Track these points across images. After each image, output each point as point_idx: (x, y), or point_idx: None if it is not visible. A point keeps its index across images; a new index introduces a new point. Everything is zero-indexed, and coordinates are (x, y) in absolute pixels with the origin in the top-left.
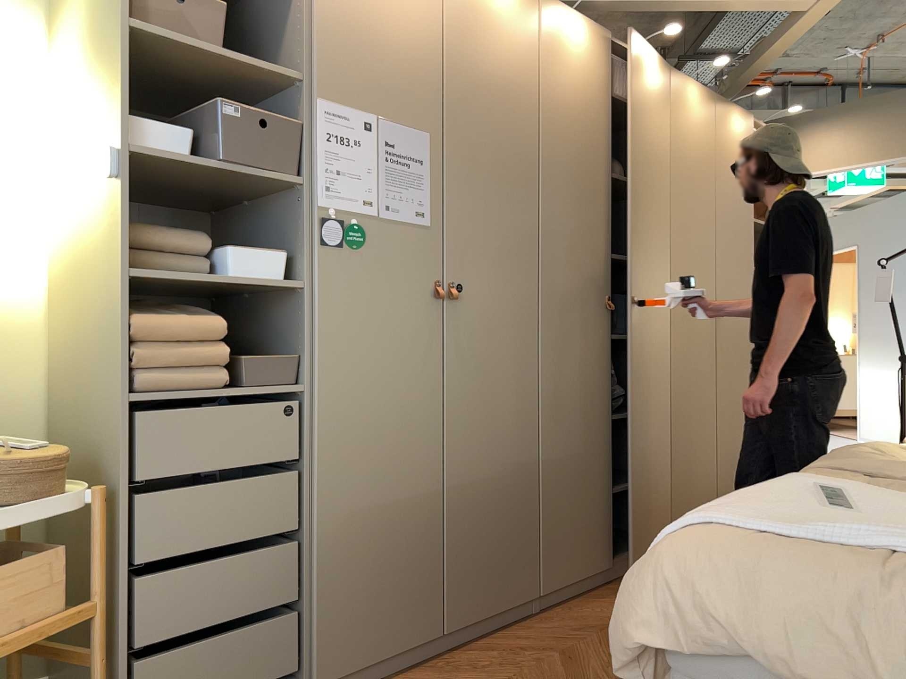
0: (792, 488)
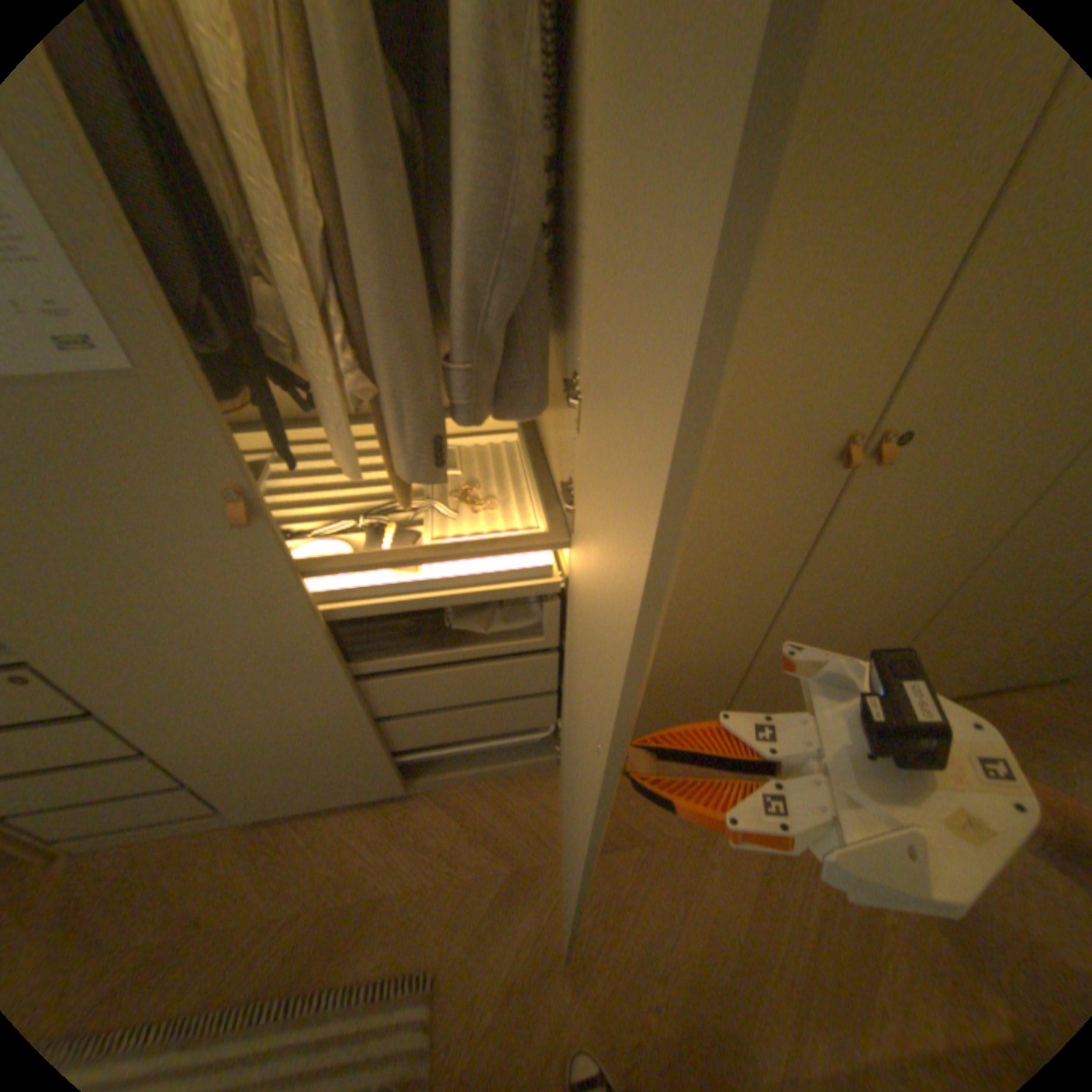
0: None
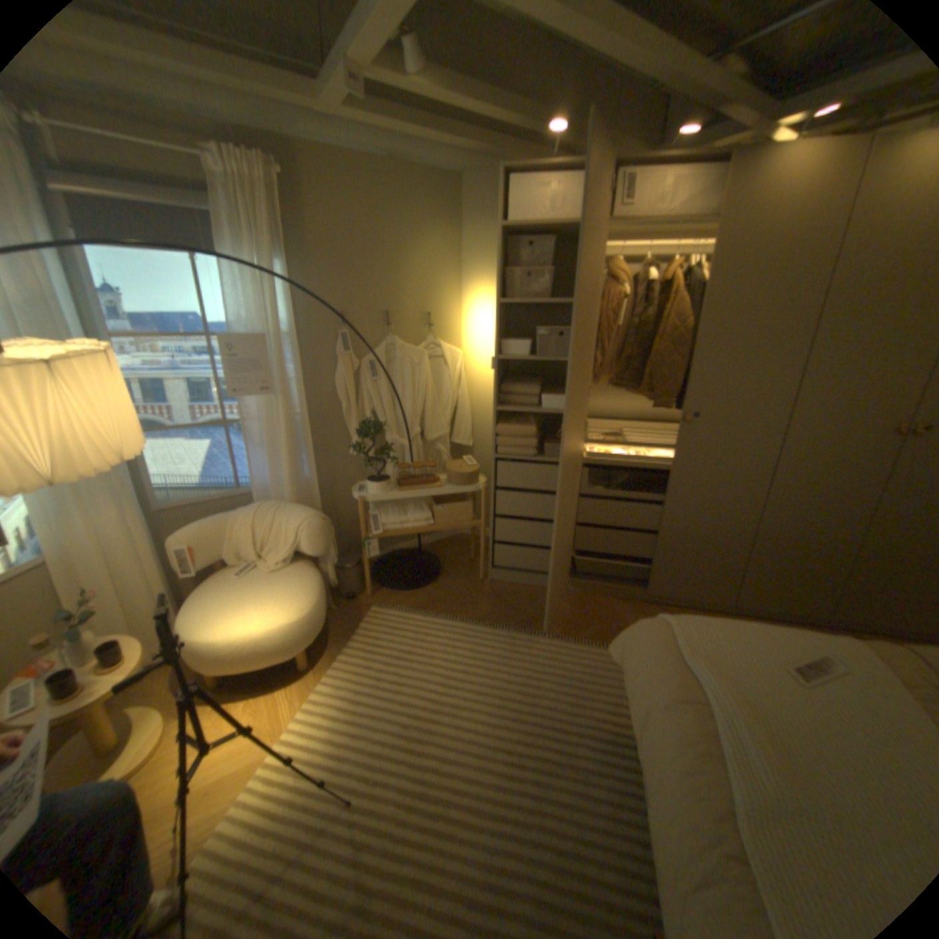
0: (804, 644)
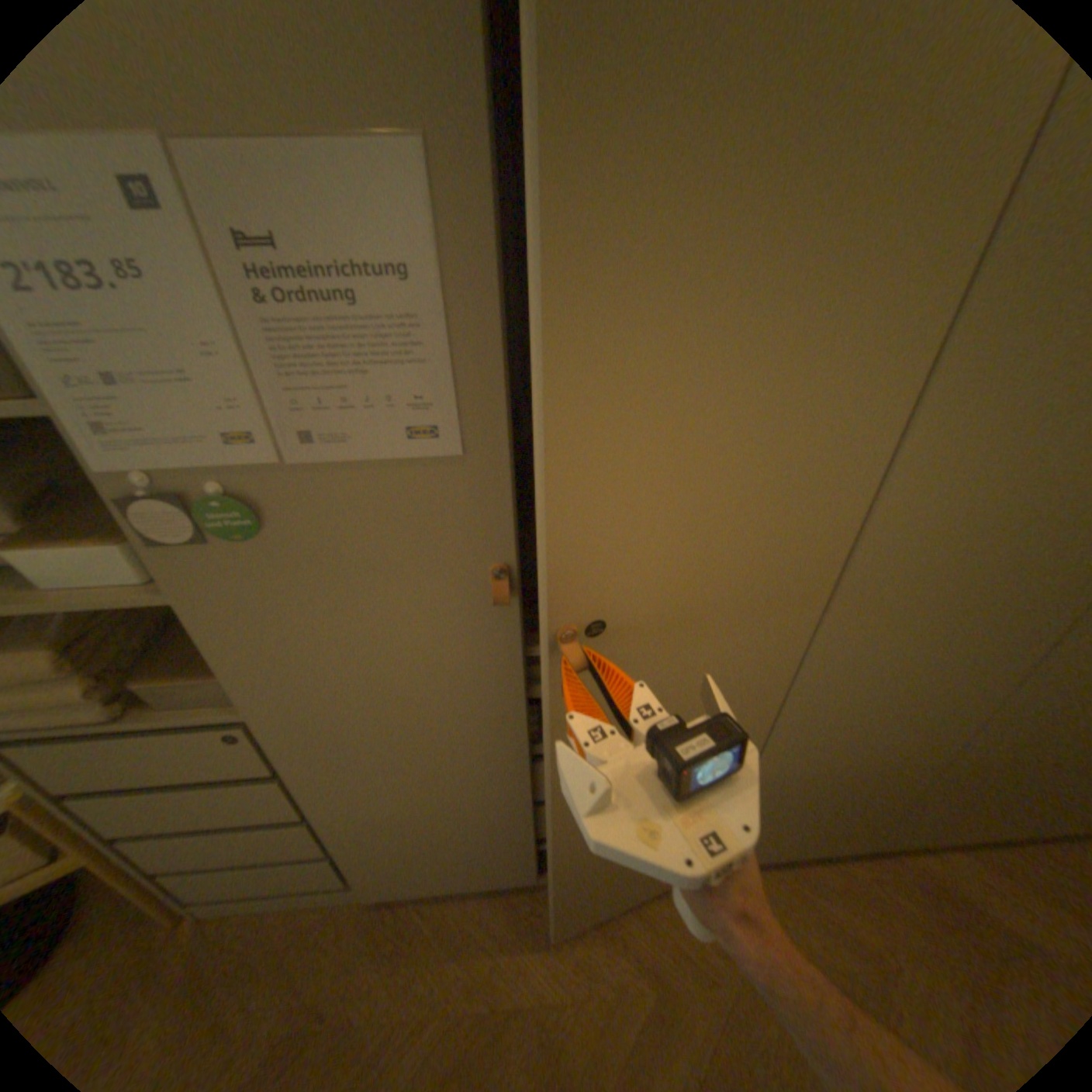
0: None
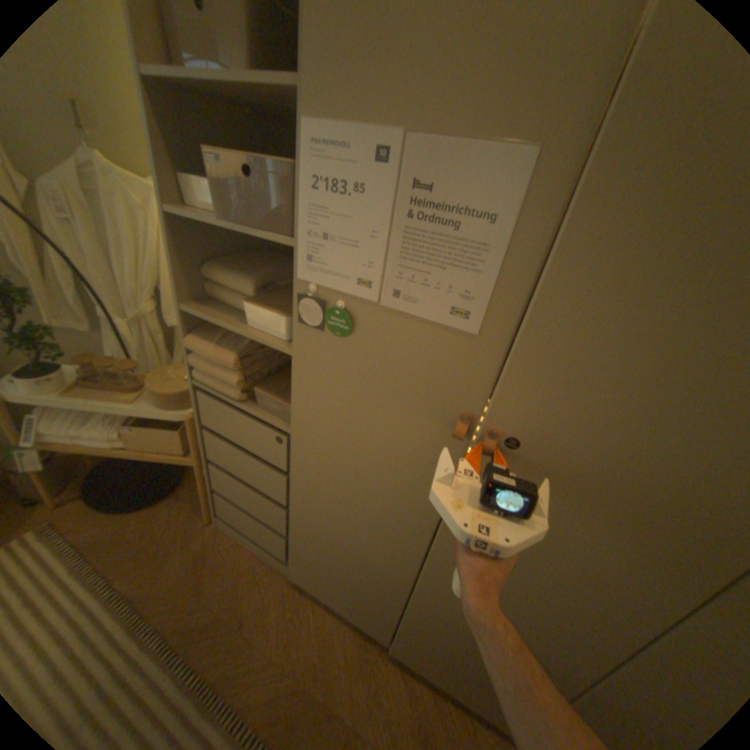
0: None
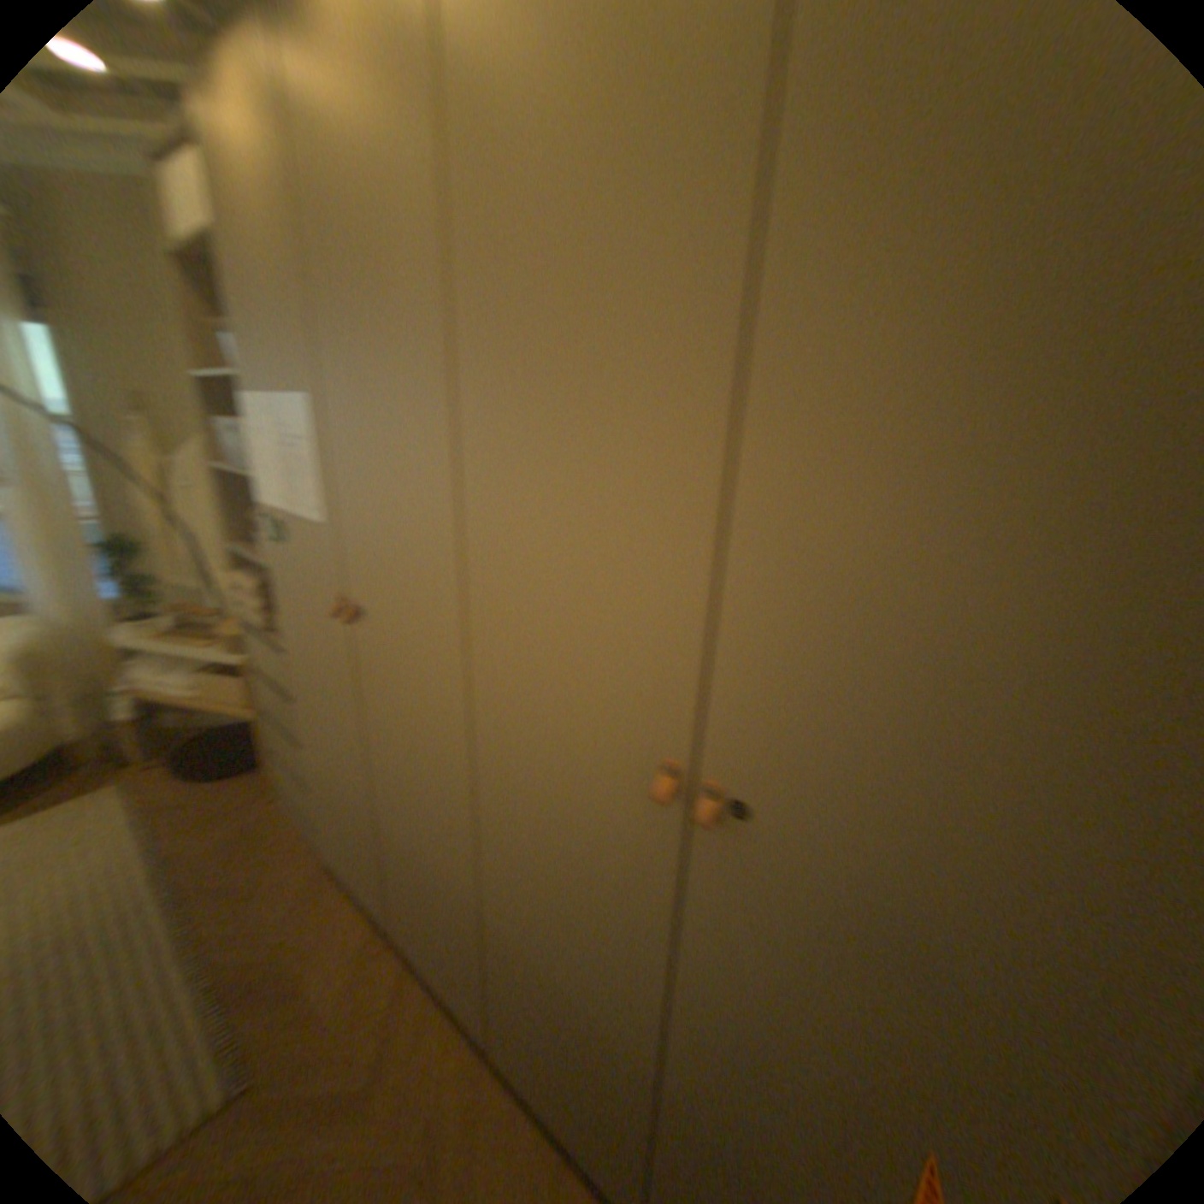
0: None
